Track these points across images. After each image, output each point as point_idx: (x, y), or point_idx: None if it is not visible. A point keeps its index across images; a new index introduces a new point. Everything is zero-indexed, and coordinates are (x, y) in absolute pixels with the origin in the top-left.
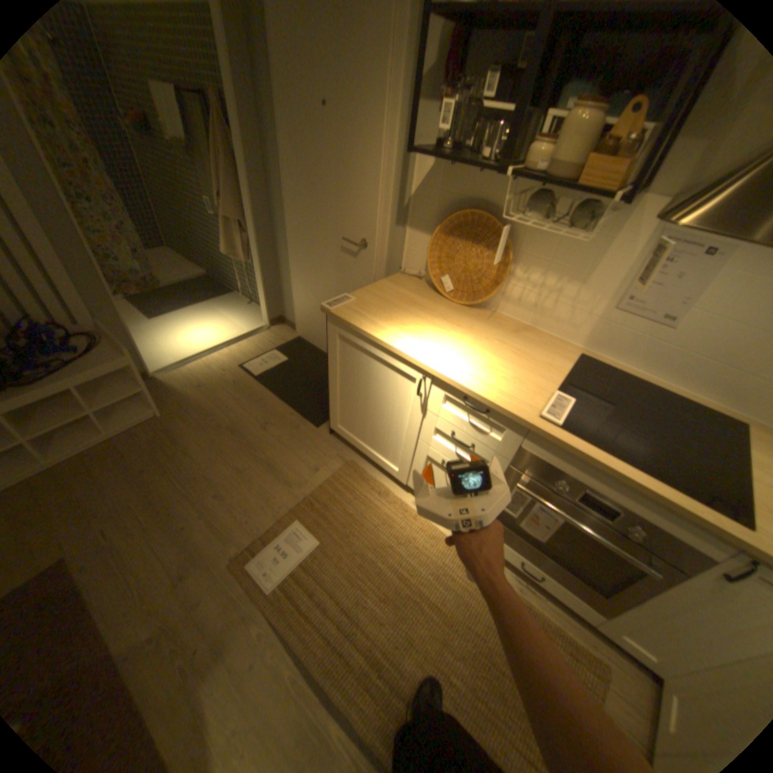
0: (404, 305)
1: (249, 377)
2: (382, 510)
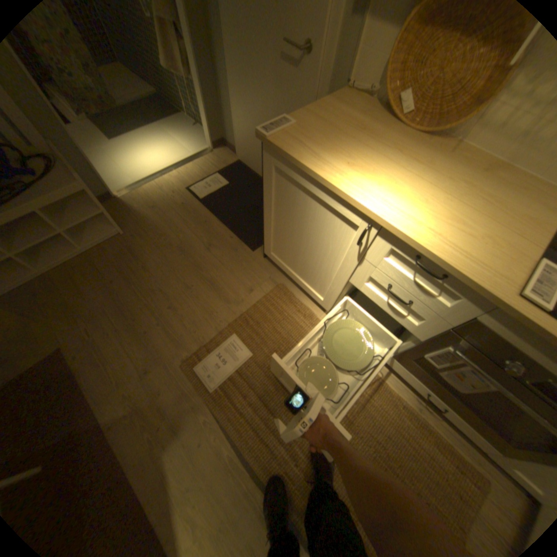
0: (352, 130)
1: (194, 200)
2: (306, 330)
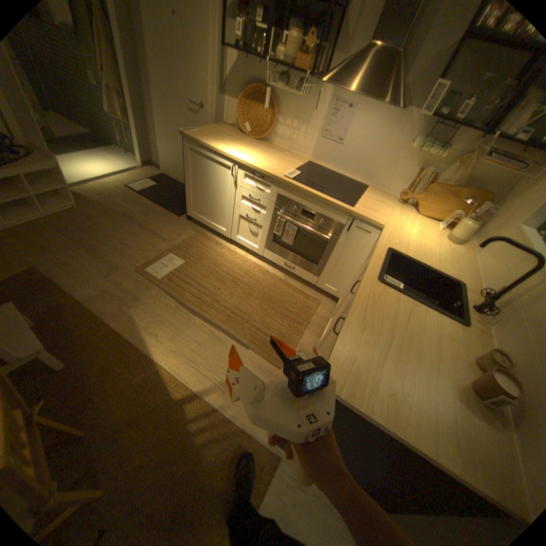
0: (224, 136)
1: (131, 192)
2: (217, 251)
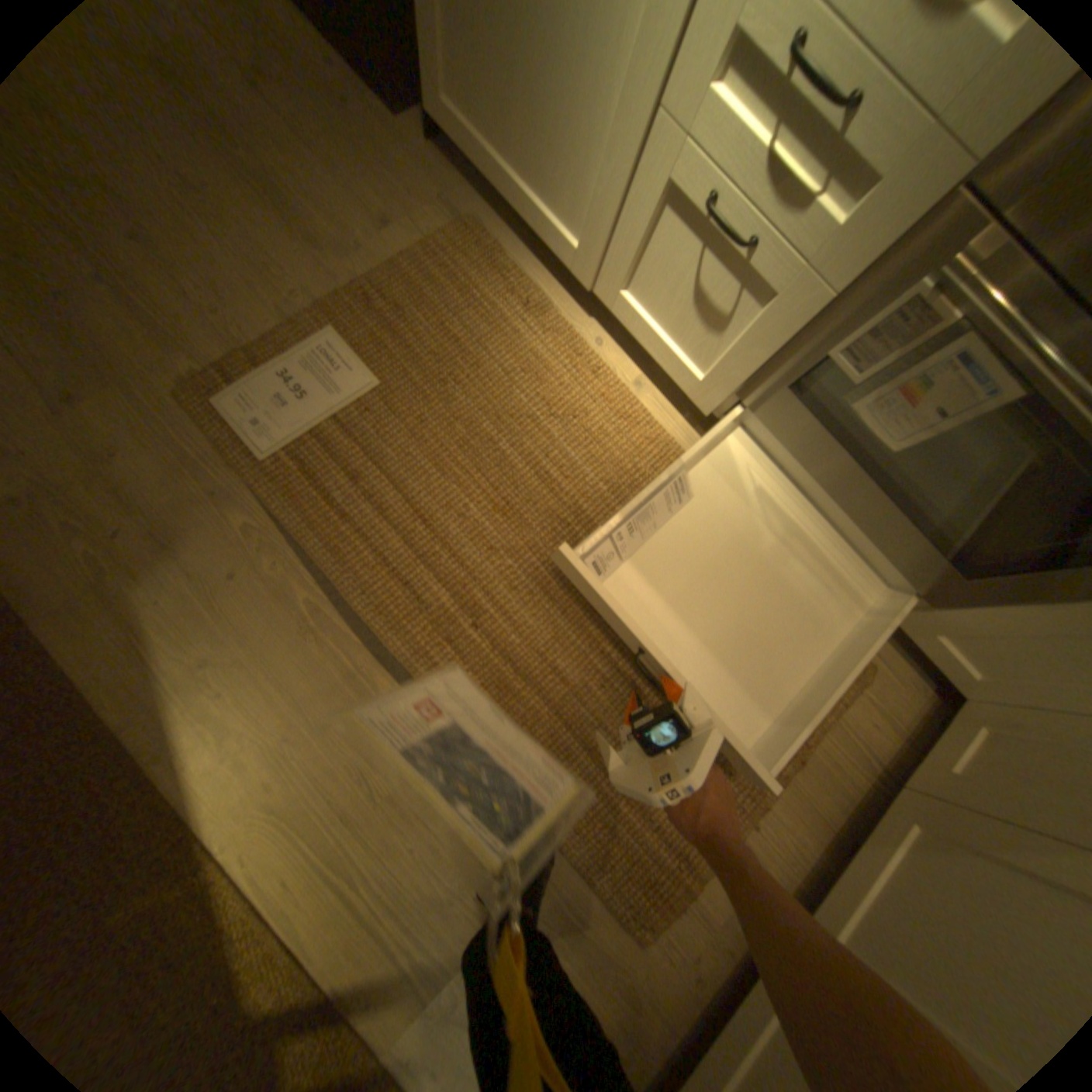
0: None
1: None
2: (527, 342)
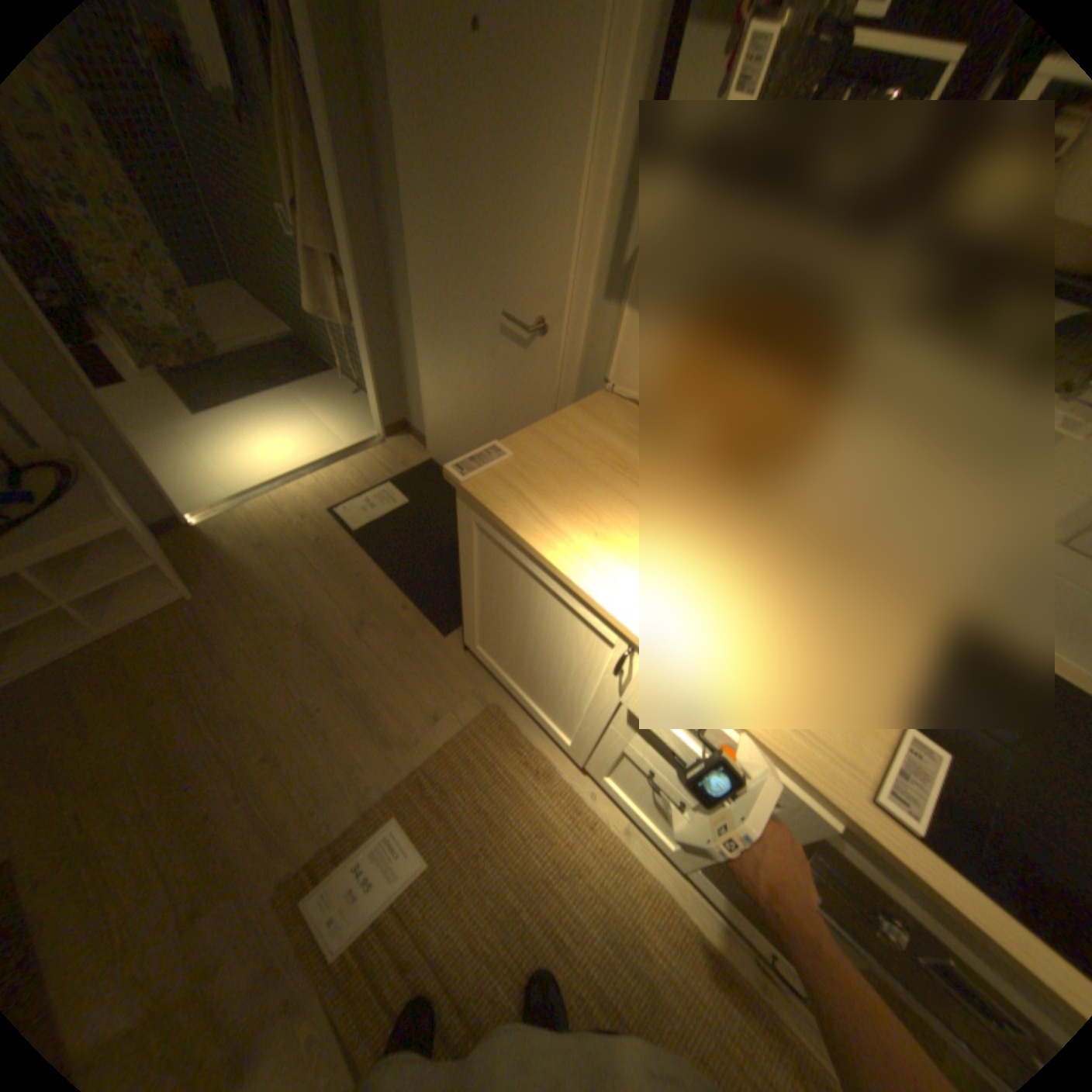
0: (606, 473)
1: (341, 533)
2: (538, 808)
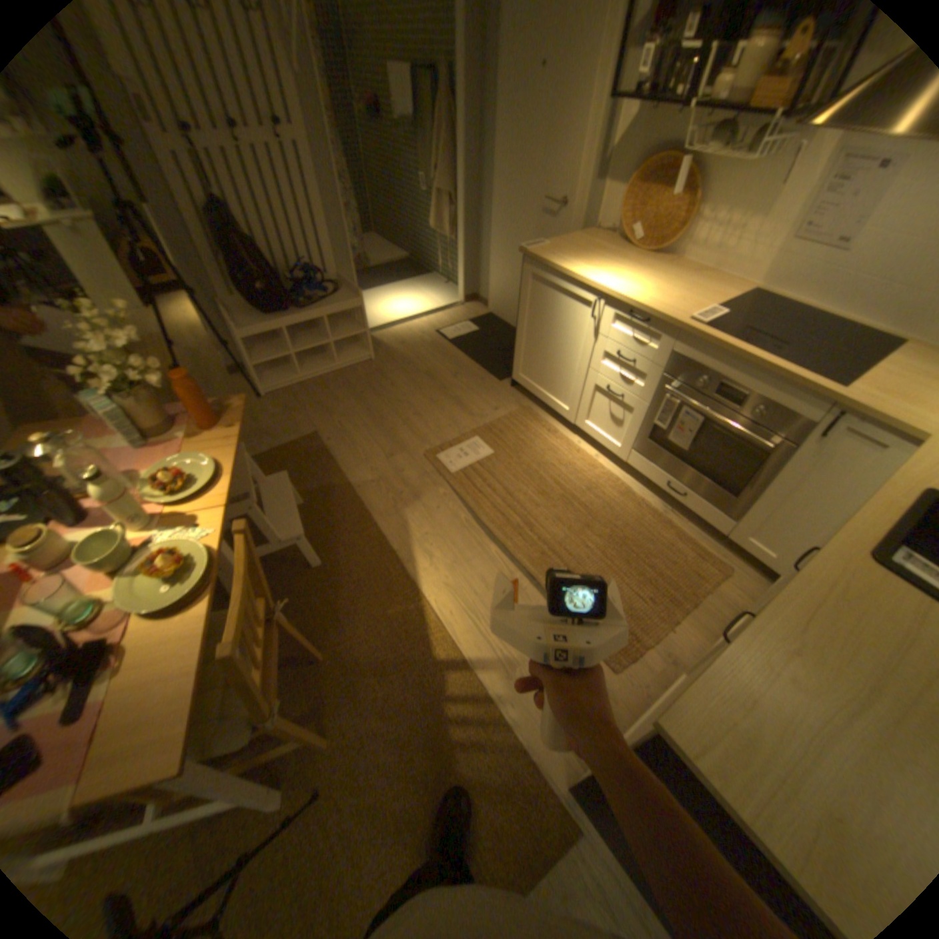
0: (590, 250)
1: (442, 340)
2: (547, 442)
